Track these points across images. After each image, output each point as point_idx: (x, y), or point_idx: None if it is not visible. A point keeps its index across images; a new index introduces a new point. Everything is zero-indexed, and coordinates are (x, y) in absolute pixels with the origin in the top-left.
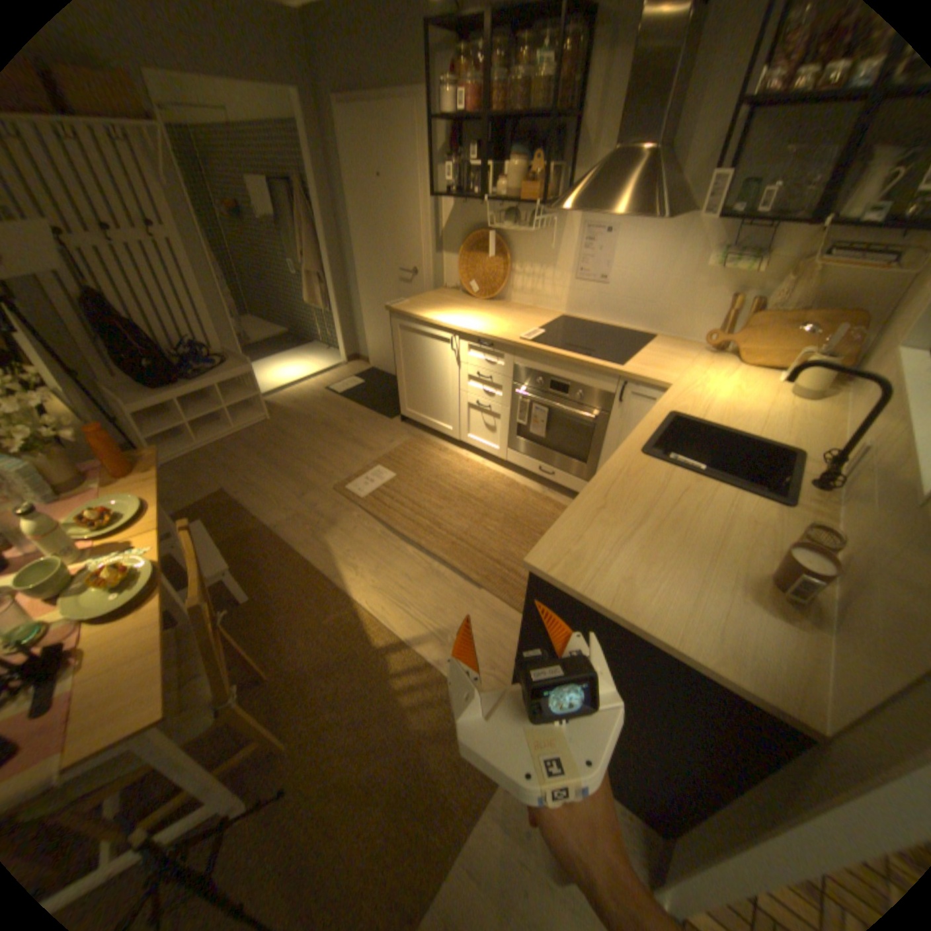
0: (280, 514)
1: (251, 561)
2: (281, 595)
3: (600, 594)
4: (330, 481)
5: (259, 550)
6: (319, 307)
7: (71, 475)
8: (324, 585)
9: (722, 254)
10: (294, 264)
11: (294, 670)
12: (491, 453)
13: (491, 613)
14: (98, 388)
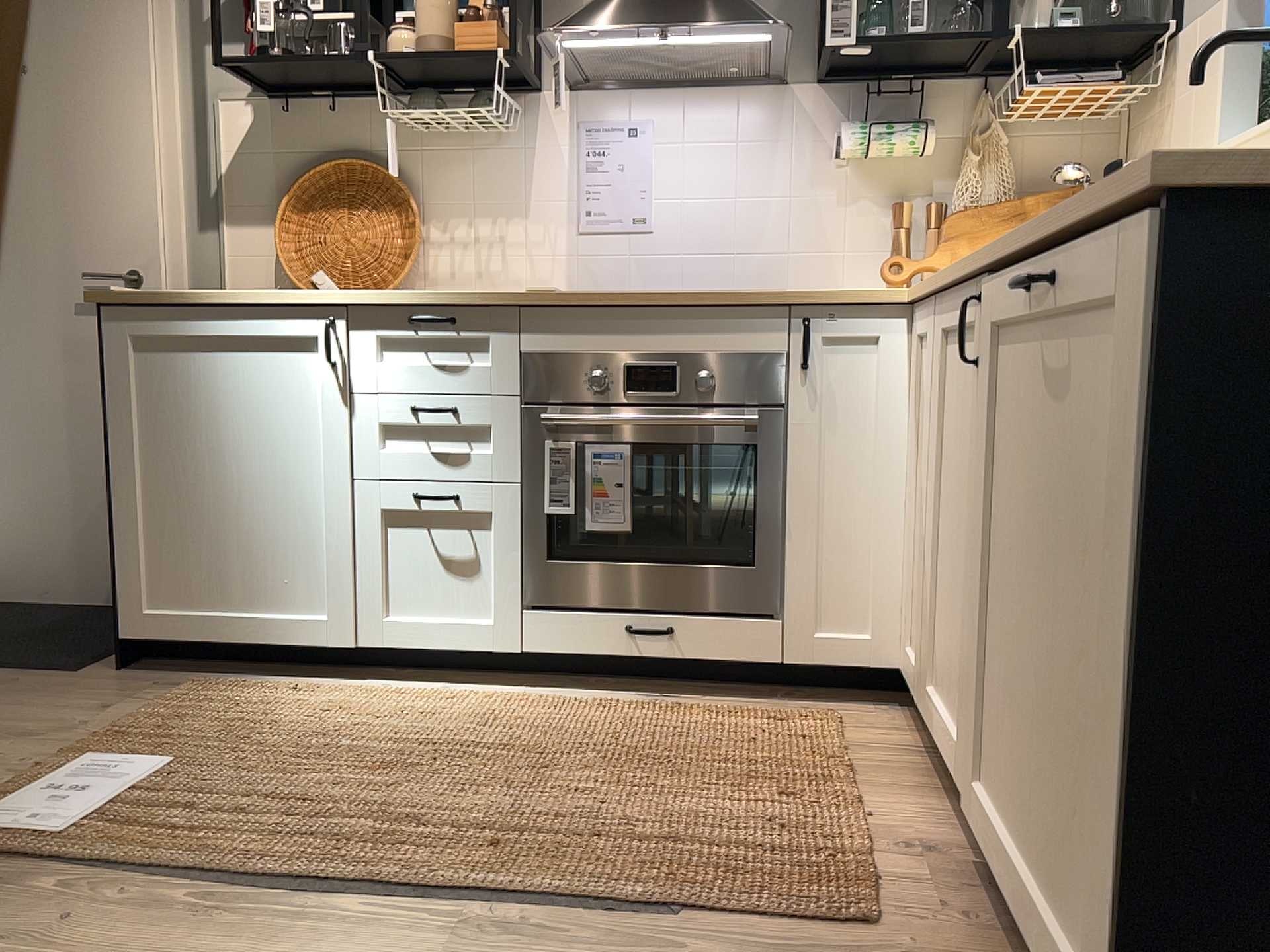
0: None
1: None
2: None
3: None
4: None
5: None
6: None
7: None
8: None
9: (853, 140)
10: None
11: None
12: (473, 649)
13: None
14: None
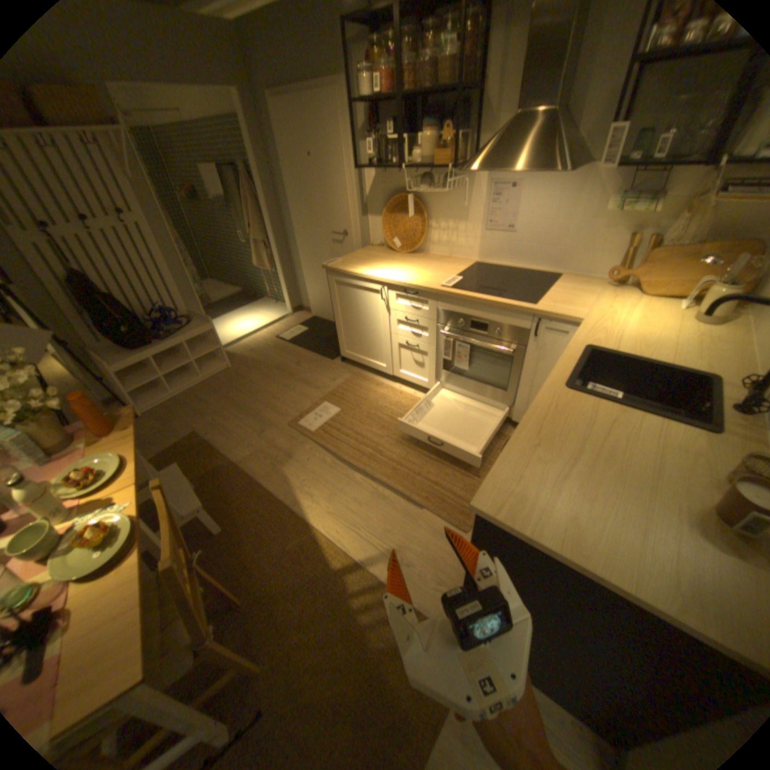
0: (244, 450)
1: (222, 494)
2: (249, 524)
3: (550, 534)
4: (285, 418)
5: (228, 484)
6: (266, 268)
7: (62, 436)
8: (286, 513)
9: (620, 198)
10: (244, 234)
11: (264, 593)
12: (421, 385)
13: (434, 531)
14: (87, 352)
